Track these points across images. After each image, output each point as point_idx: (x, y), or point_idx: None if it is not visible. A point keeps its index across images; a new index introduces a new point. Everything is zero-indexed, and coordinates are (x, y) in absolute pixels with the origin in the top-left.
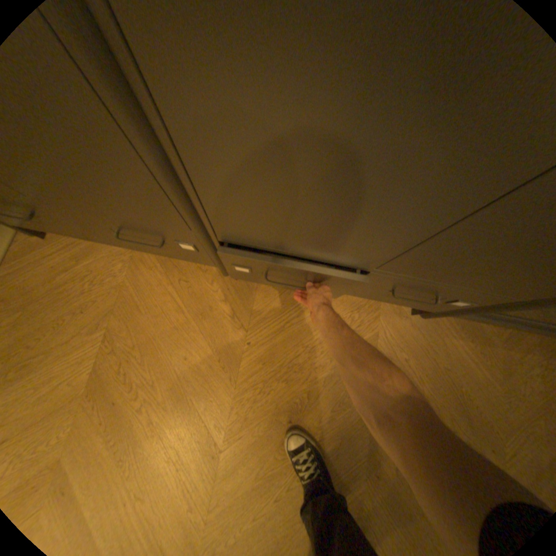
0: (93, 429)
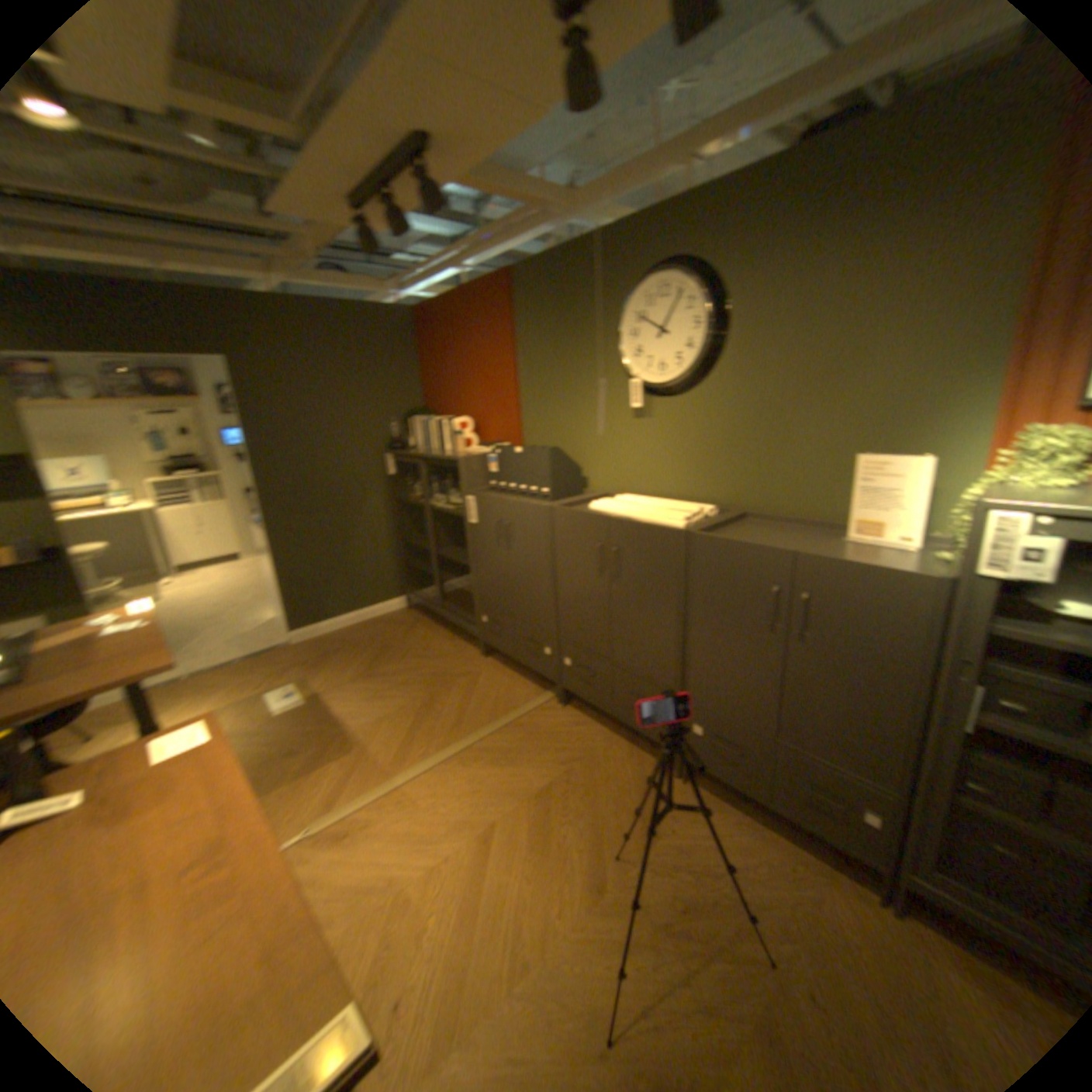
0: (527, 819)
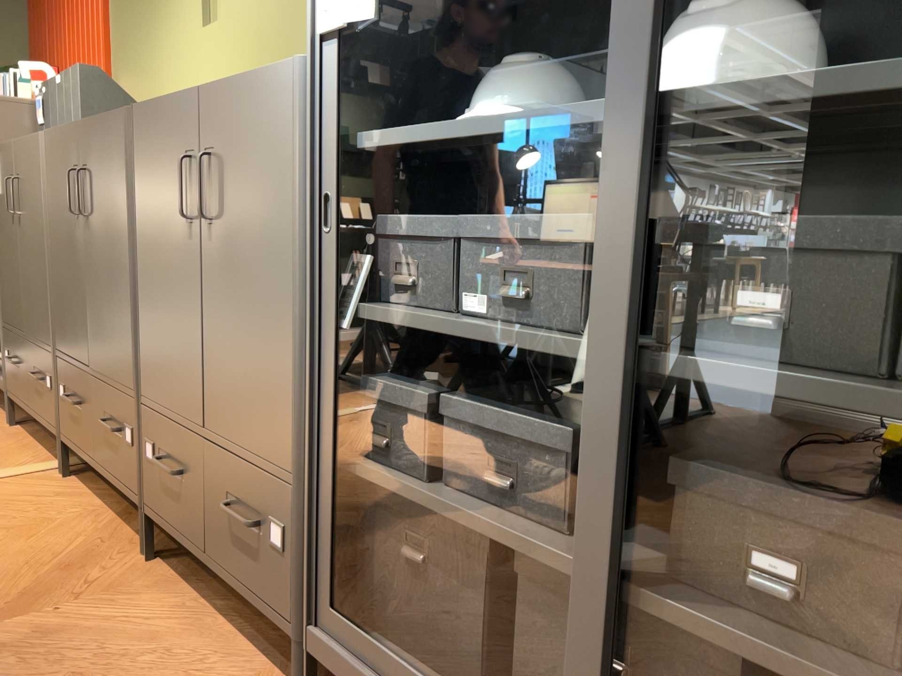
0: None
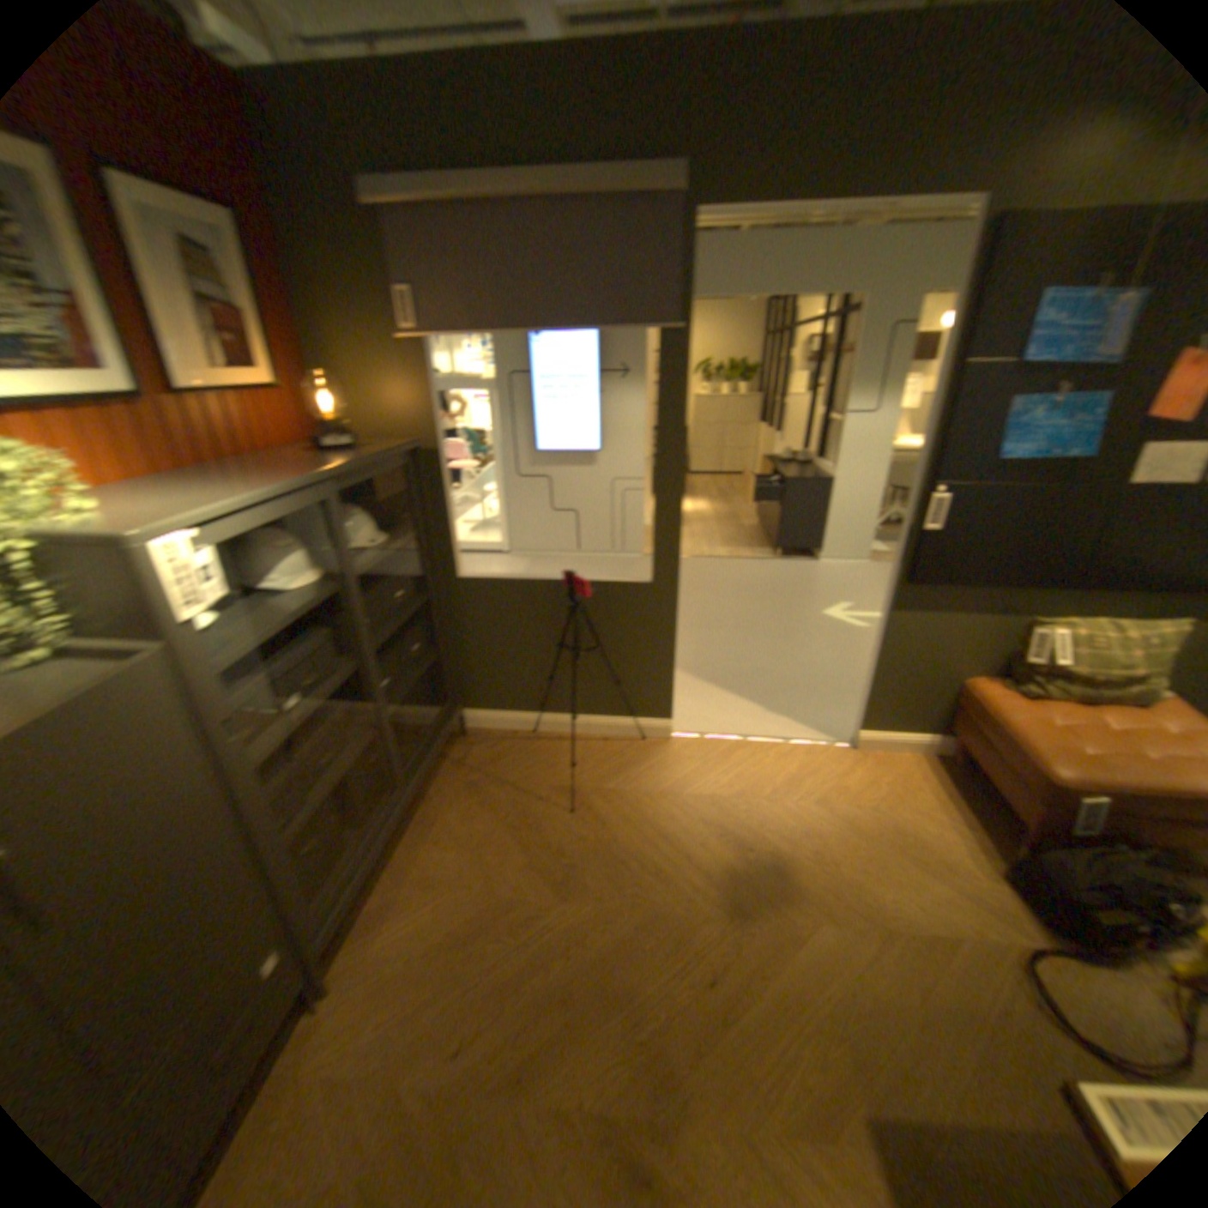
0: None
